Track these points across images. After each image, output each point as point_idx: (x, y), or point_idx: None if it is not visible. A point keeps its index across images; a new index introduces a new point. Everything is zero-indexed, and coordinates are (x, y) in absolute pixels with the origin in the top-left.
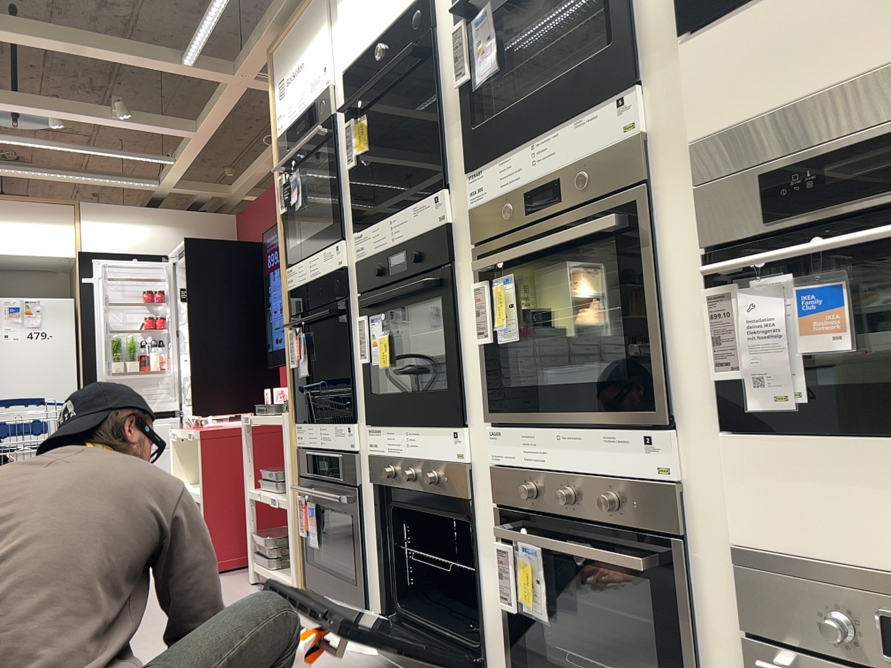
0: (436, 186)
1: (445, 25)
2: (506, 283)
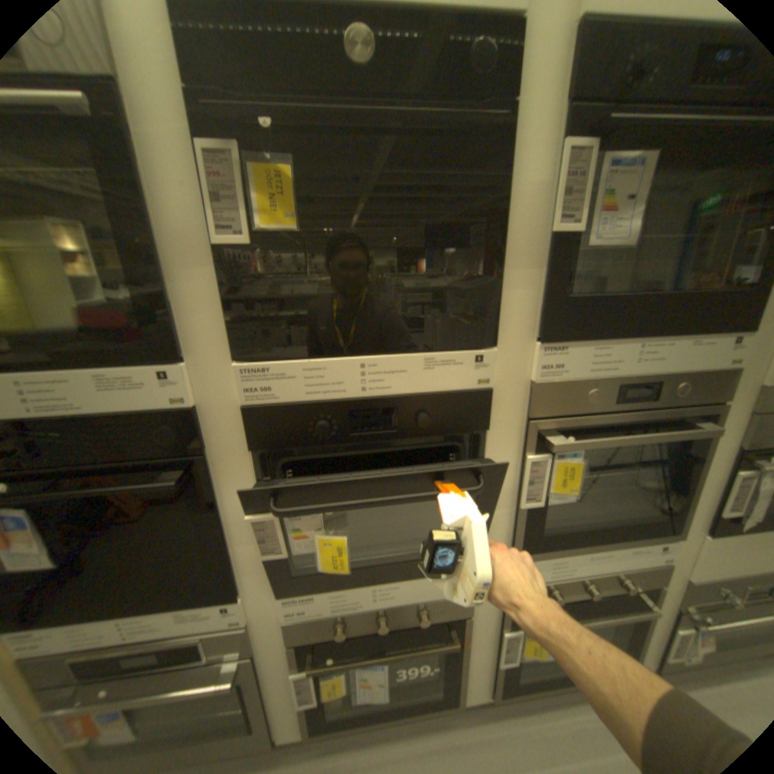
0: (475, 340)
1: (540, 109)
2: (581, 461)
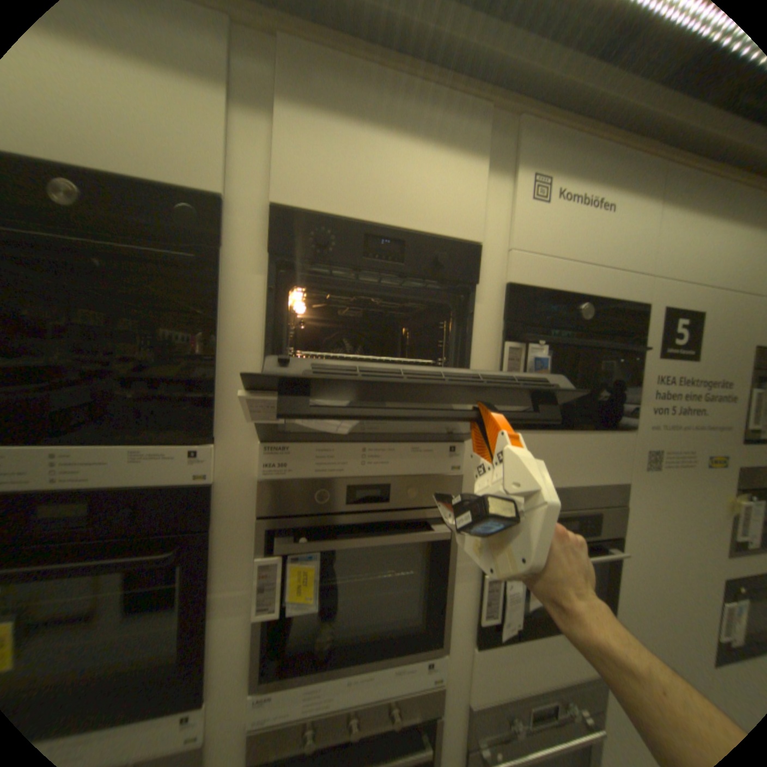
0: (190, 437)
1: (245, 258)
2: (314, 565)
